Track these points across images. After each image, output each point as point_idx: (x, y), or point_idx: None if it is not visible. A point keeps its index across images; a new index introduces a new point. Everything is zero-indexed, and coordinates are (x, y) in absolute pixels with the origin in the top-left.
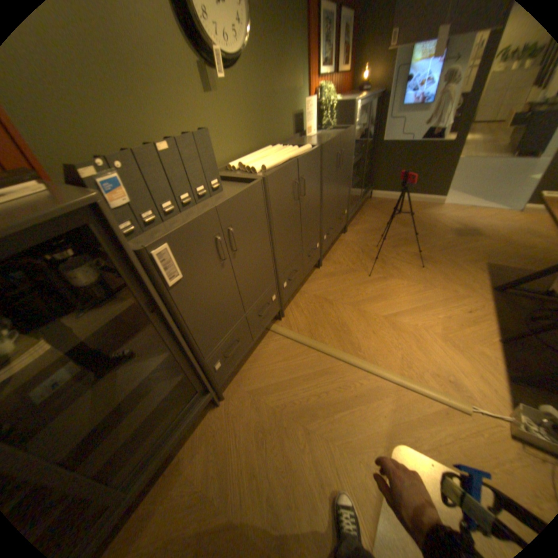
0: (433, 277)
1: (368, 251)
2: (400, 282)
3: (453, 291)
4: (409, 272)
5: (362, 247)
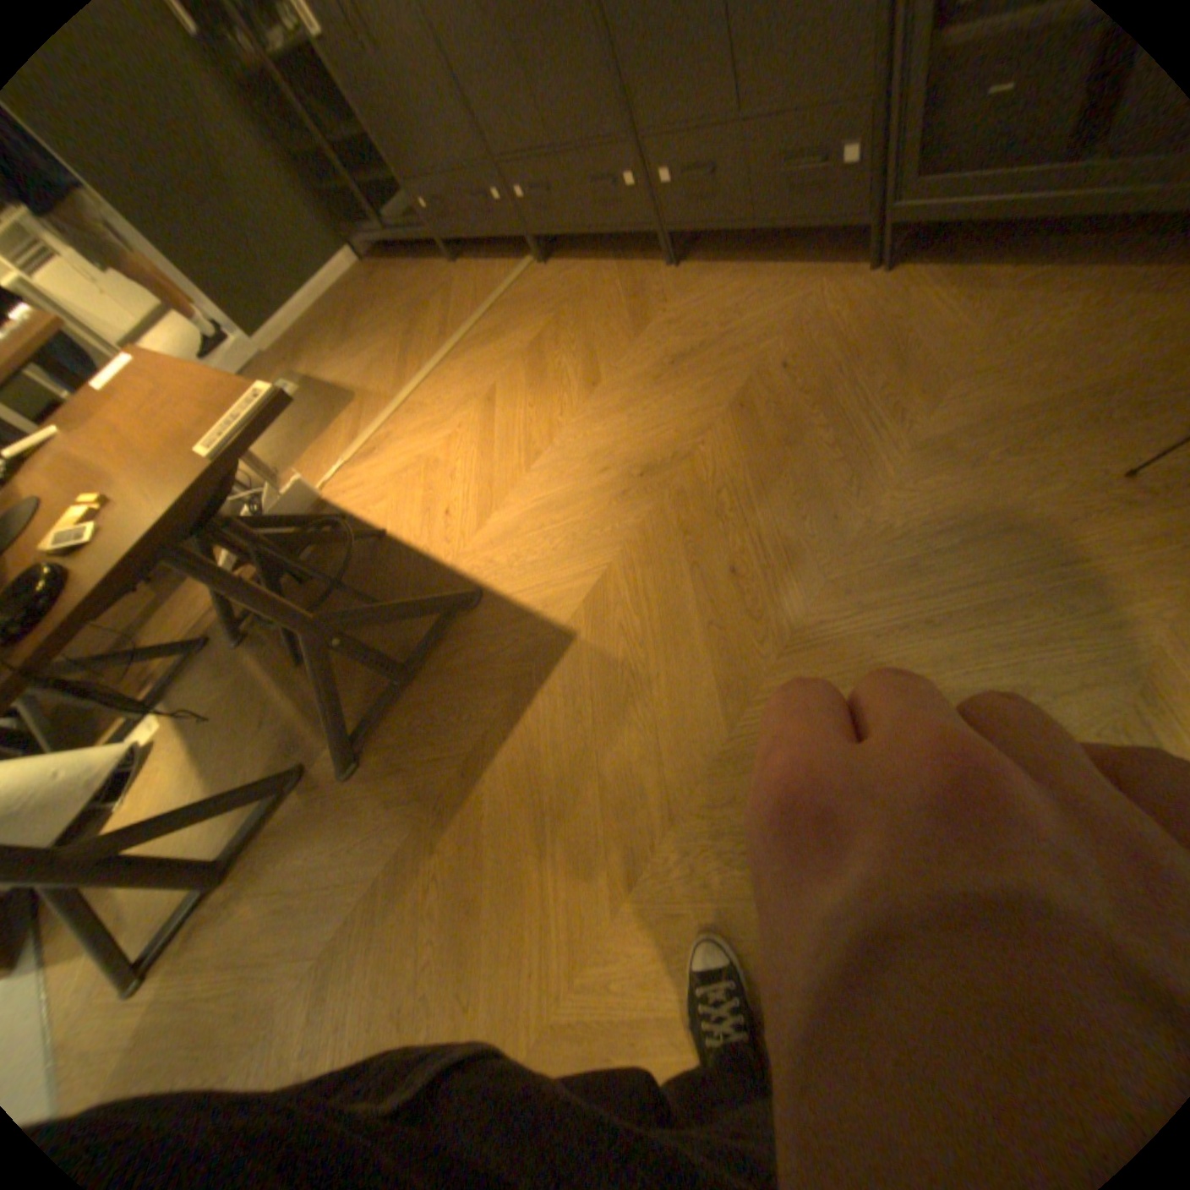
0: (566, 478)
1: (731, 343)
2: (571, 412)
3: (507, 505)
4: (602, 432)
5: (764, 328)
